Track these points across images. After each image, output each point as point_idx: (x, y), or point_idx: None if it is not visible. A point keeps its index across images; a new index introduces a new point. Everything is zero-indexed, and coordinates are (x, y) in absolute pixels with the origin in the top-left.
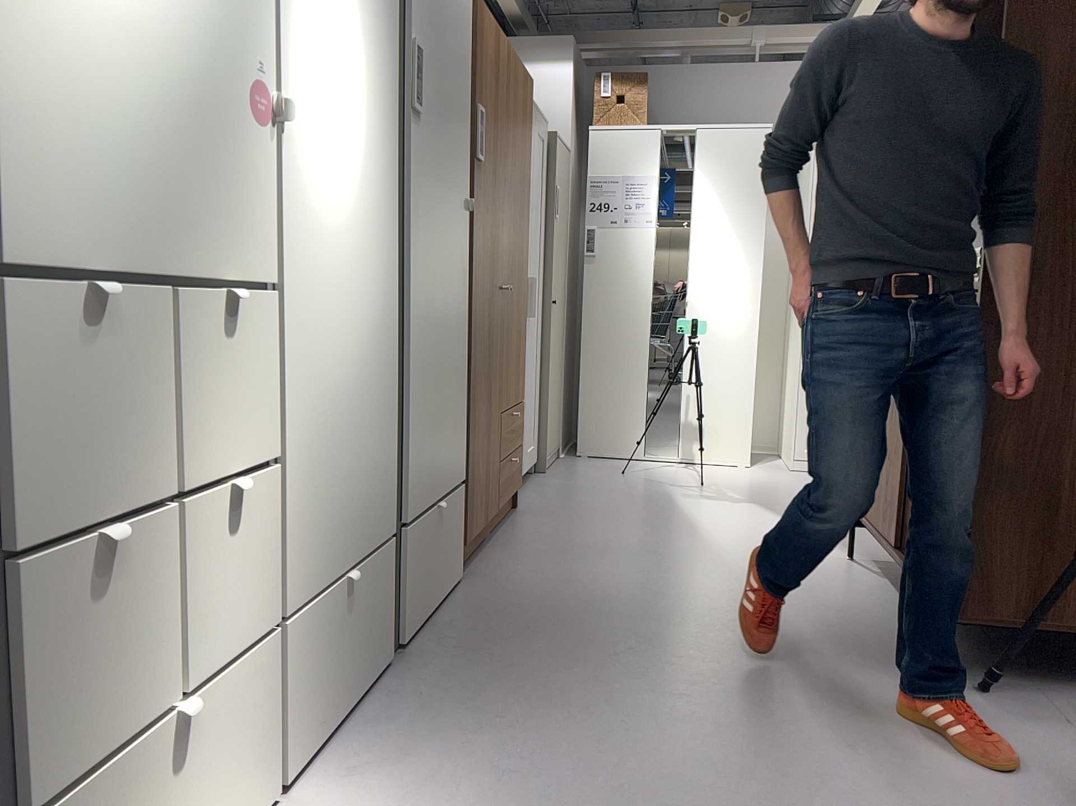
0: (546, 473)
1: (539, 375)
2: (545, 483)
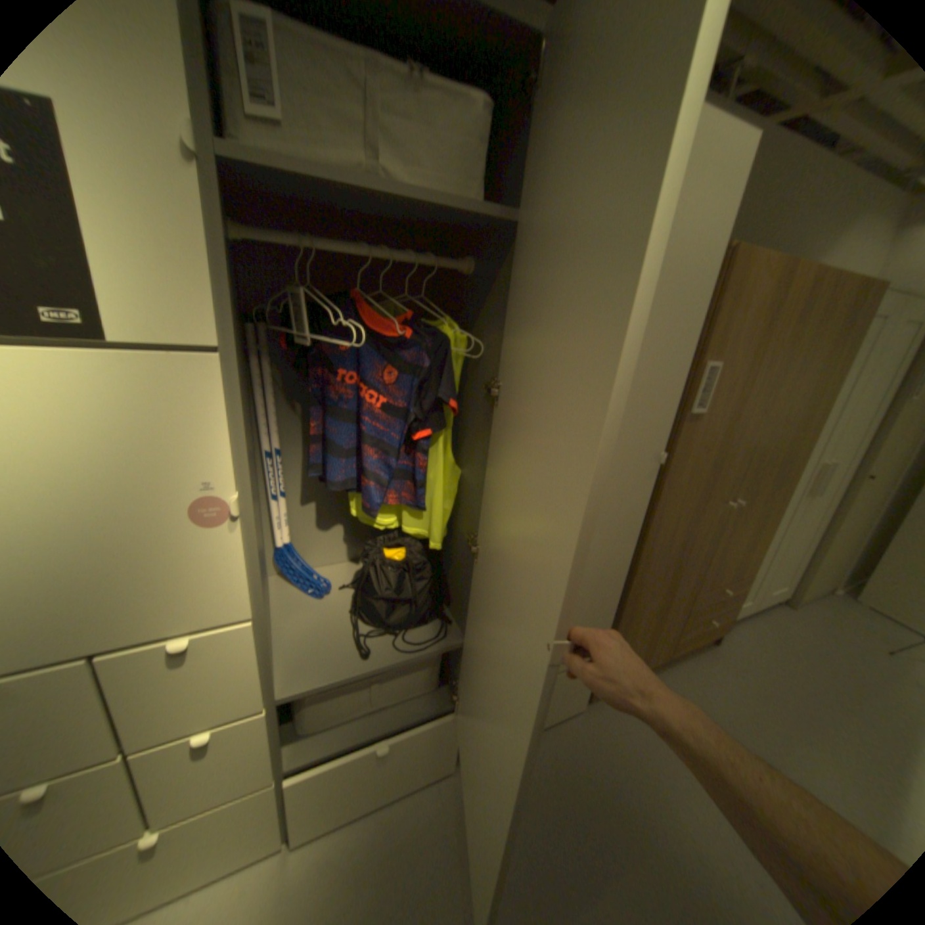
0: (798, 610)
1: (821, 536)
2: (785, 623)
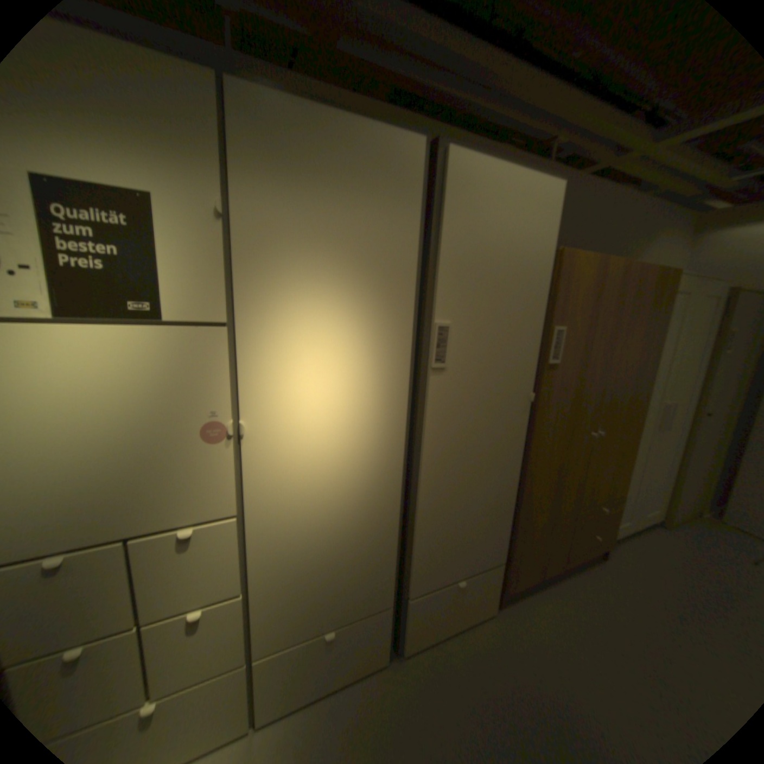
0: (673, 531)
1: (679, 465)
2: (662, 541)
